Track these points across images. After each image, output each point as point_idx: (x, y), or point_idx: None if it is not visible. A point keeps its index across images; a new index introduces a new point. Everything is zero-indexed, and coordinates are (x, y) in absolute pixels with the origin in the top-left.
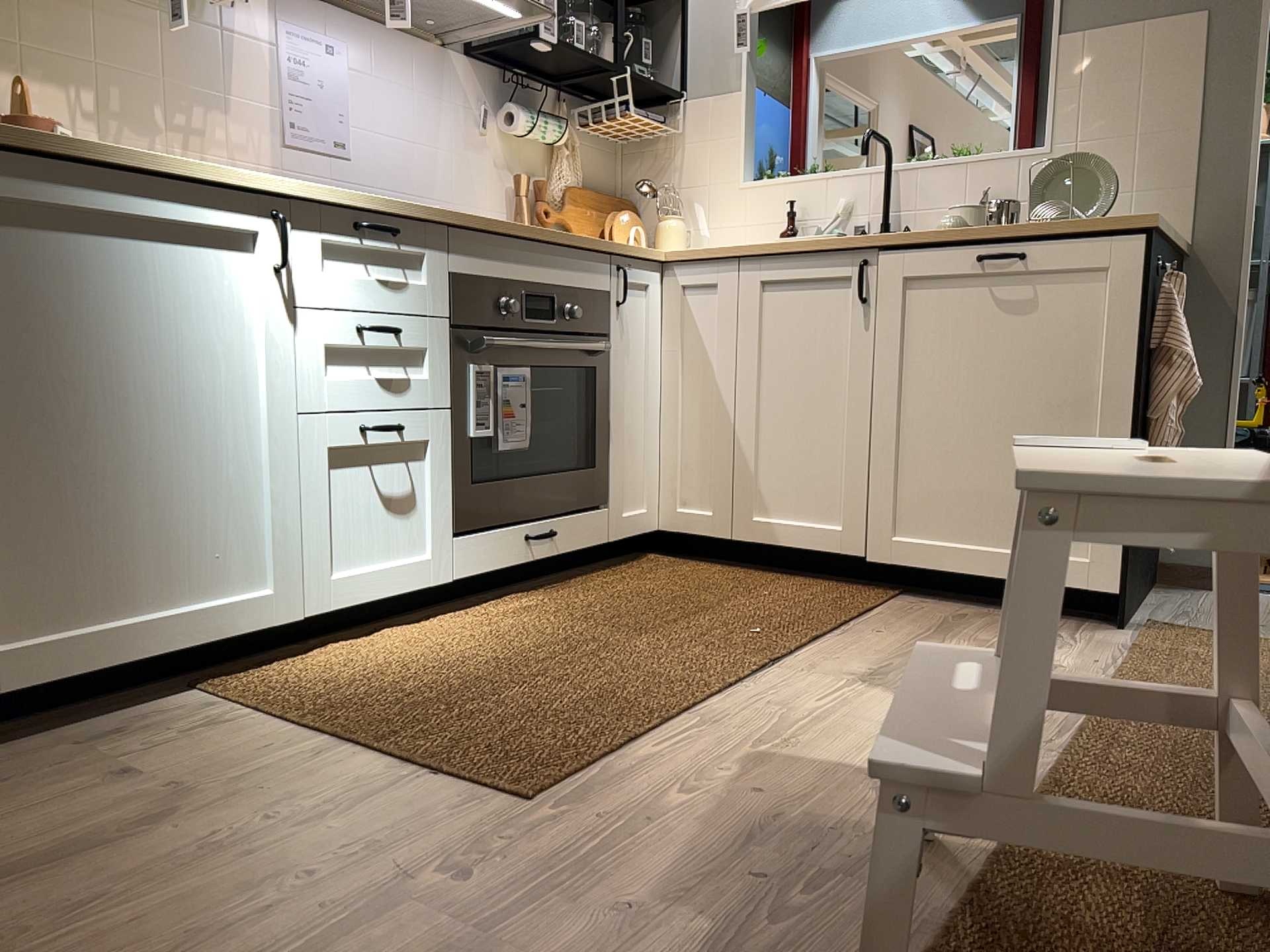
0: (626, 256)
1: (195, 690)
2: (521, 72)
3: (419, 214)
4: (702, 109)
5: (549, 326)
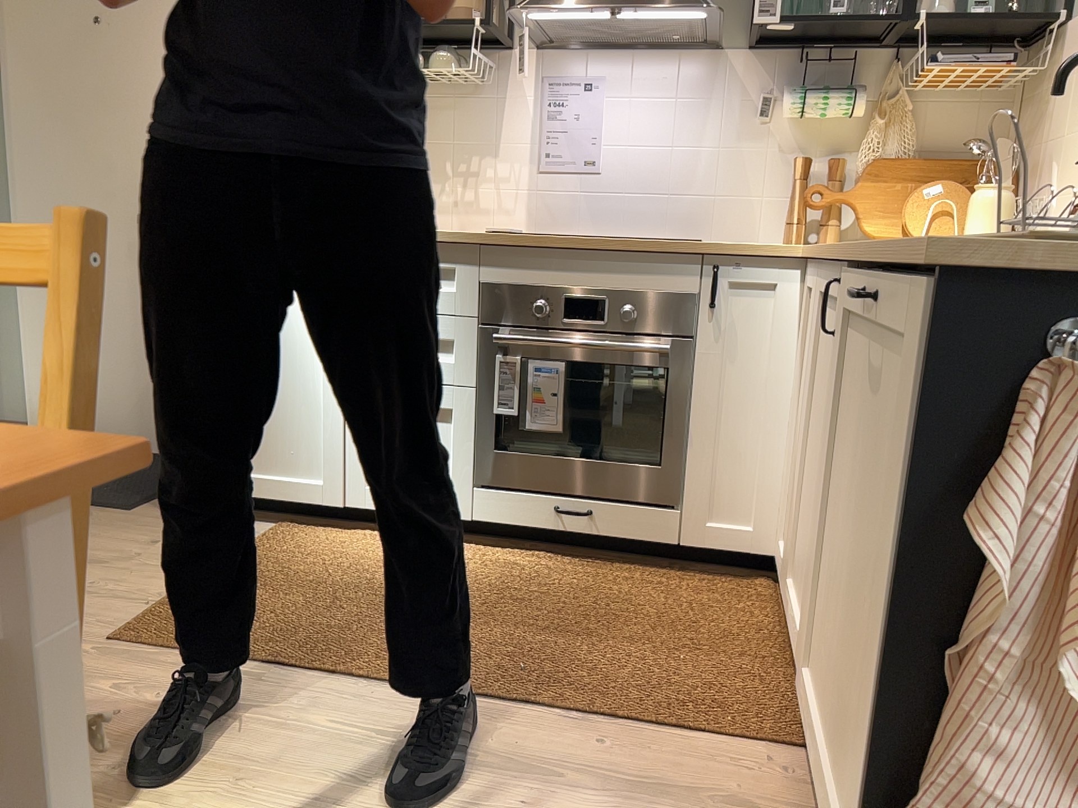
0: (729, 257)
1: (279, 524)
2: (824, 44)
3: (443, 238)
4: (1077, 31)
5: (602, 327)
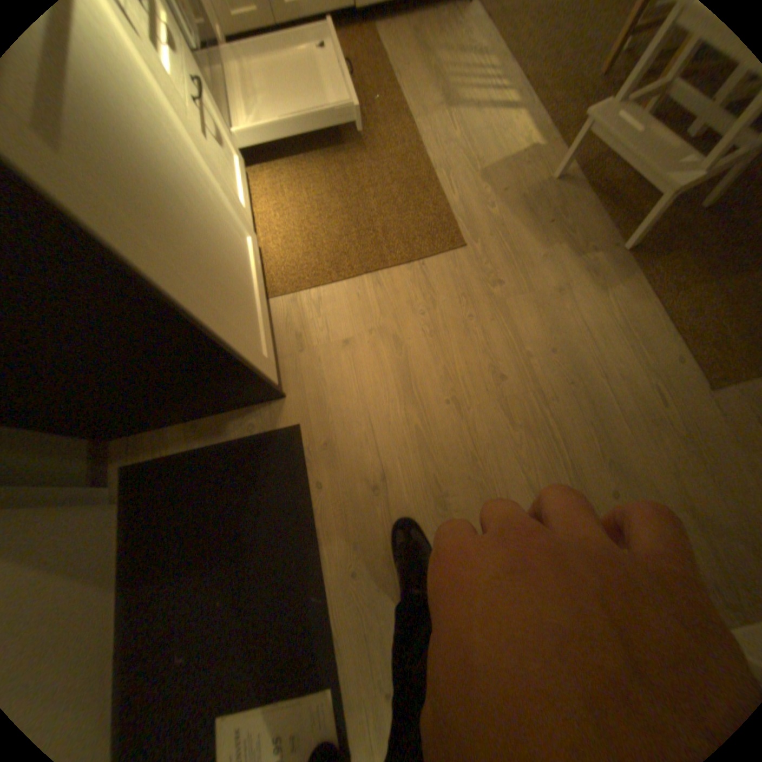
0: None
1: (268, 300)
2: None
3: None
4: None
5: None
